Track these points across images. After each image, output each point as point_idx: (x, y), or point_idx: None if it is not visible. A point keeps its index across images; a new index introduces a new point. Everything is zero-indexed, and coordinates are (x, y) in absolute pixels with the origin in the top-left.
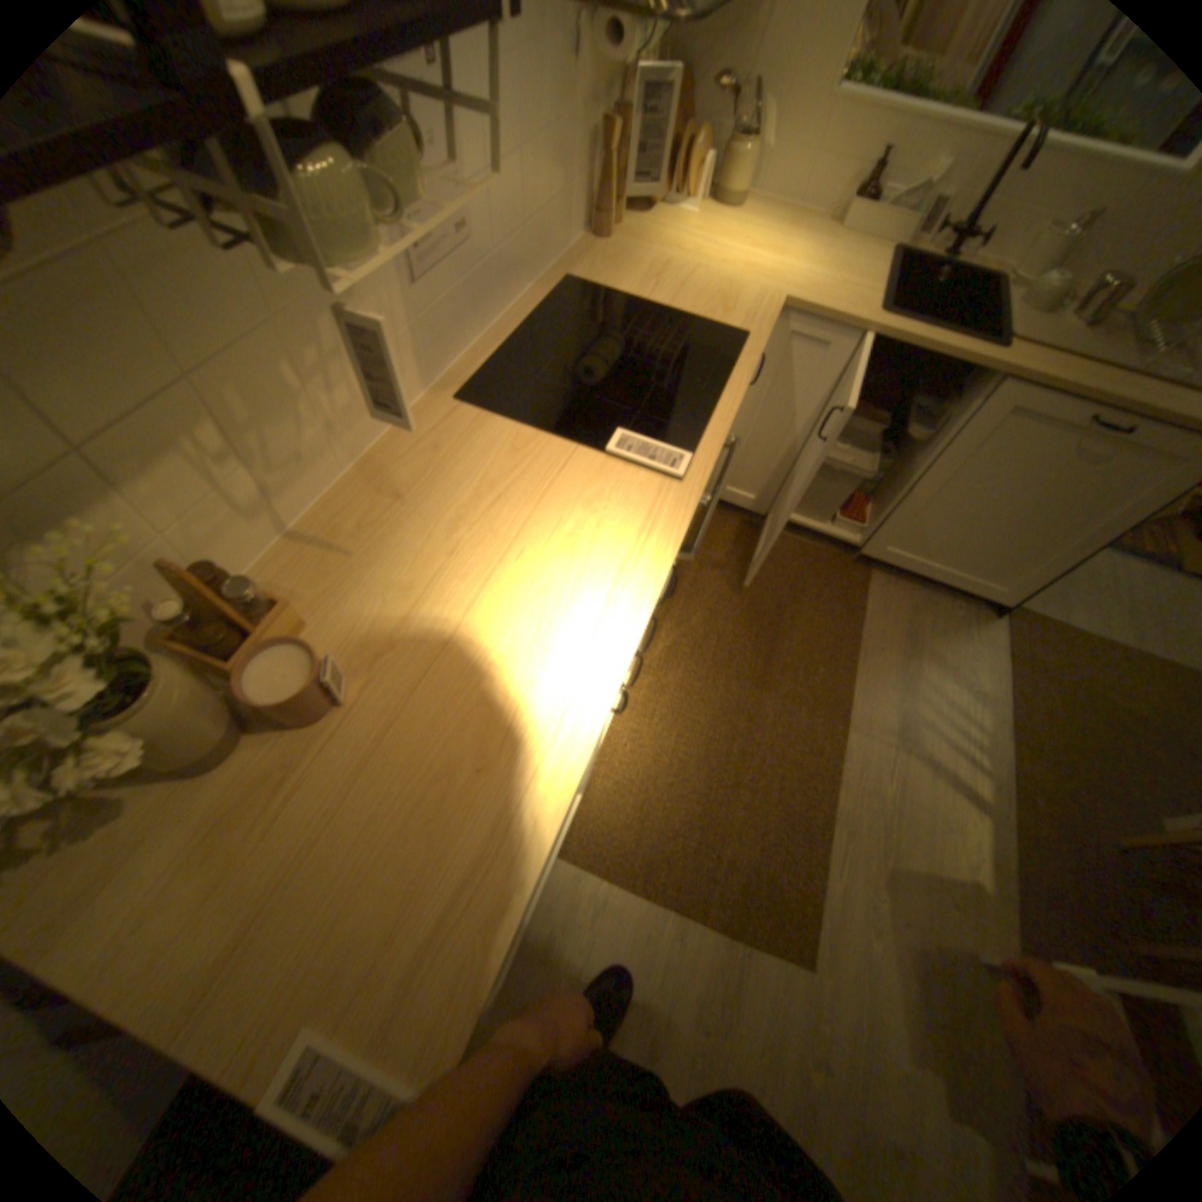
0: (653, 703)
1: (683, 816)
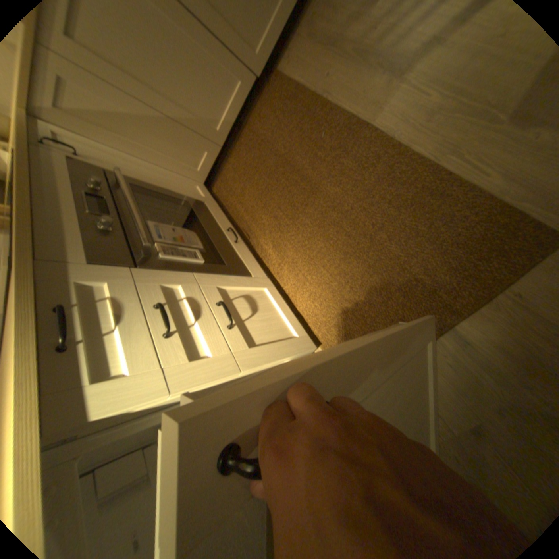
0: (300, 275)
1: (376, 293)
